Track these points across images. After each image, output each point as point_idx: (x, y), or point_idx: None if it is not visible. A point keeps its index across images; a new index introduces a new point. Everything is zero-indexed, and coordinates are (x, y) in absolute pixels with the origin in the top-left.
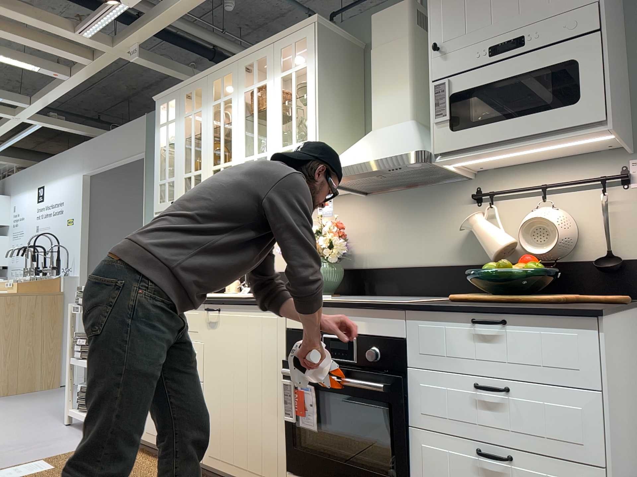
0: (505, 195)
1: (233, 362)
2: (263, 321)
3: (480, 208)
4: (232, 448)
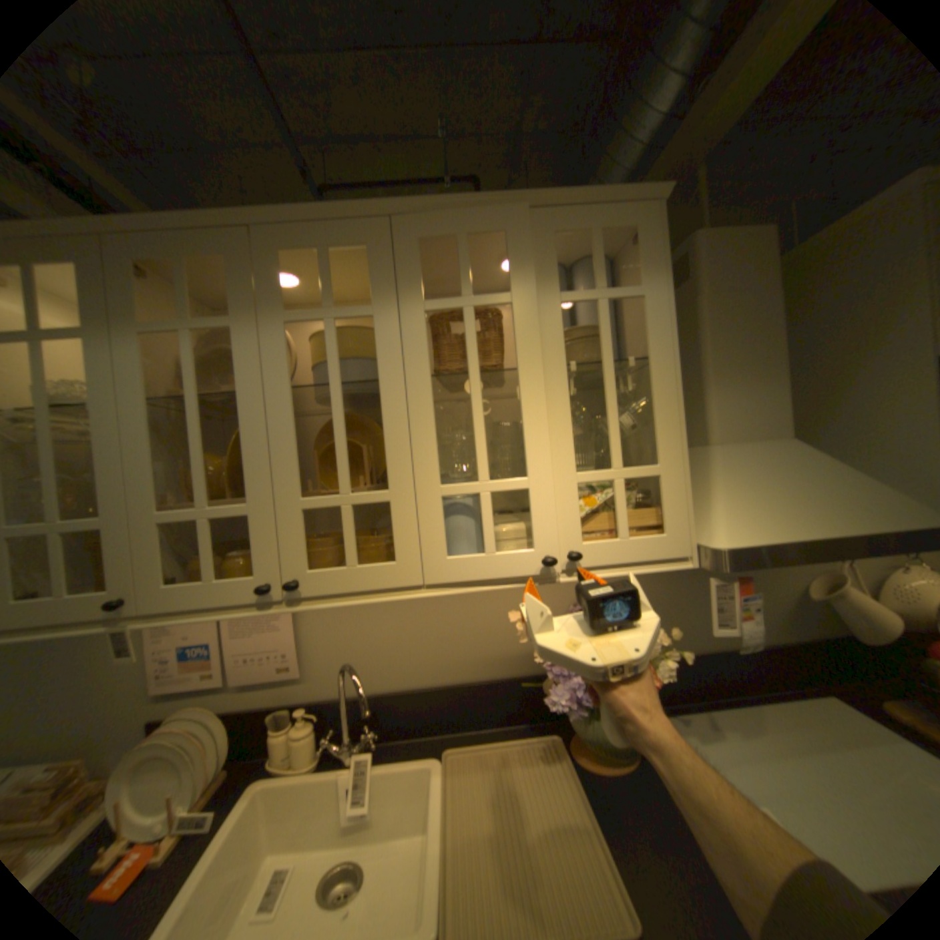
0: None
1: None
2: None
3: None
4: None
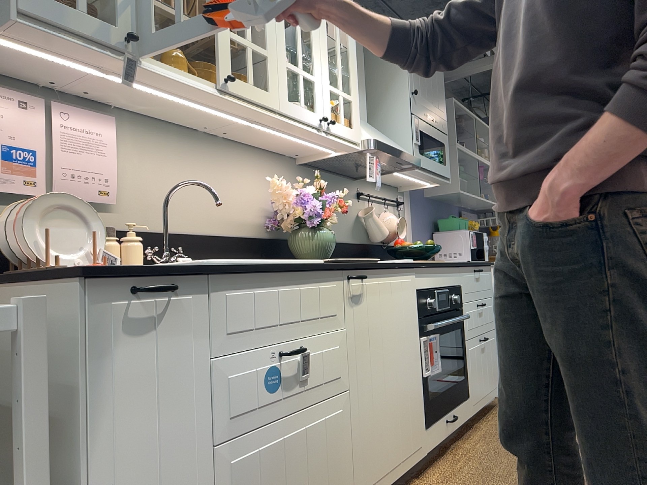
0: (369, 198)
1: (382, 341)
2: (403, 285)
3: (361, 203)
4: (388, 450)
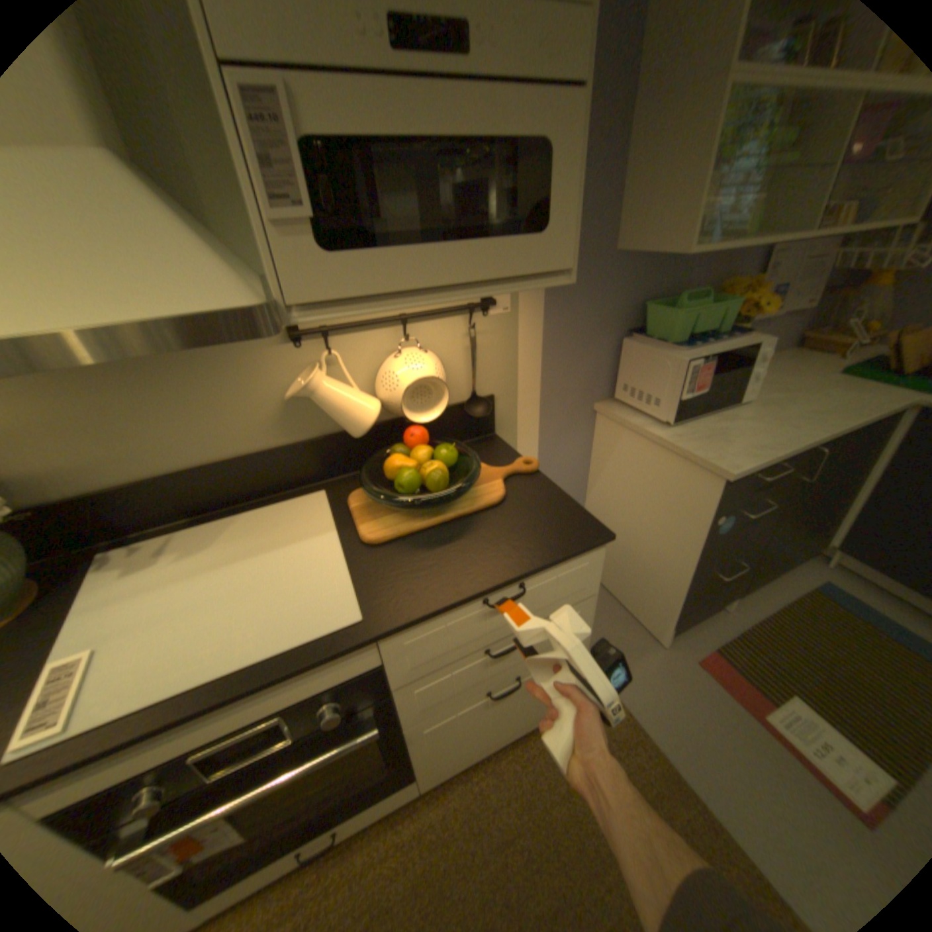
0: (339, 327)
1: None
2: None
3: (302, 351)
4: None
